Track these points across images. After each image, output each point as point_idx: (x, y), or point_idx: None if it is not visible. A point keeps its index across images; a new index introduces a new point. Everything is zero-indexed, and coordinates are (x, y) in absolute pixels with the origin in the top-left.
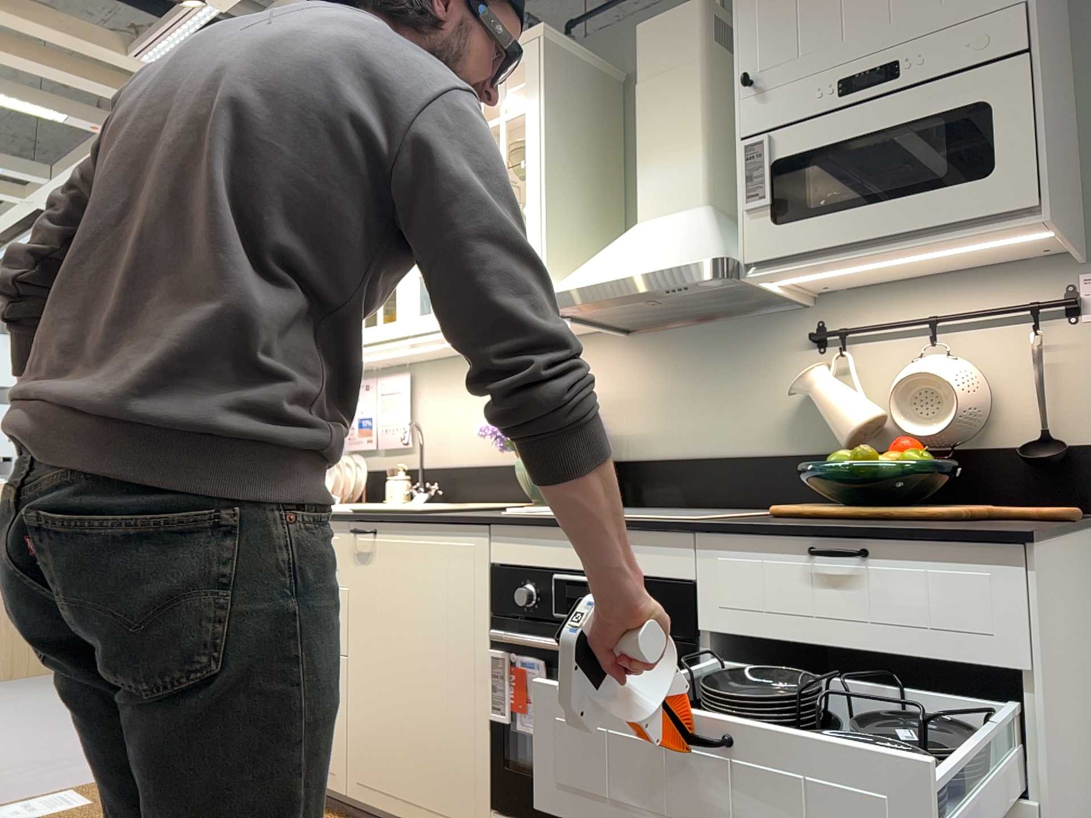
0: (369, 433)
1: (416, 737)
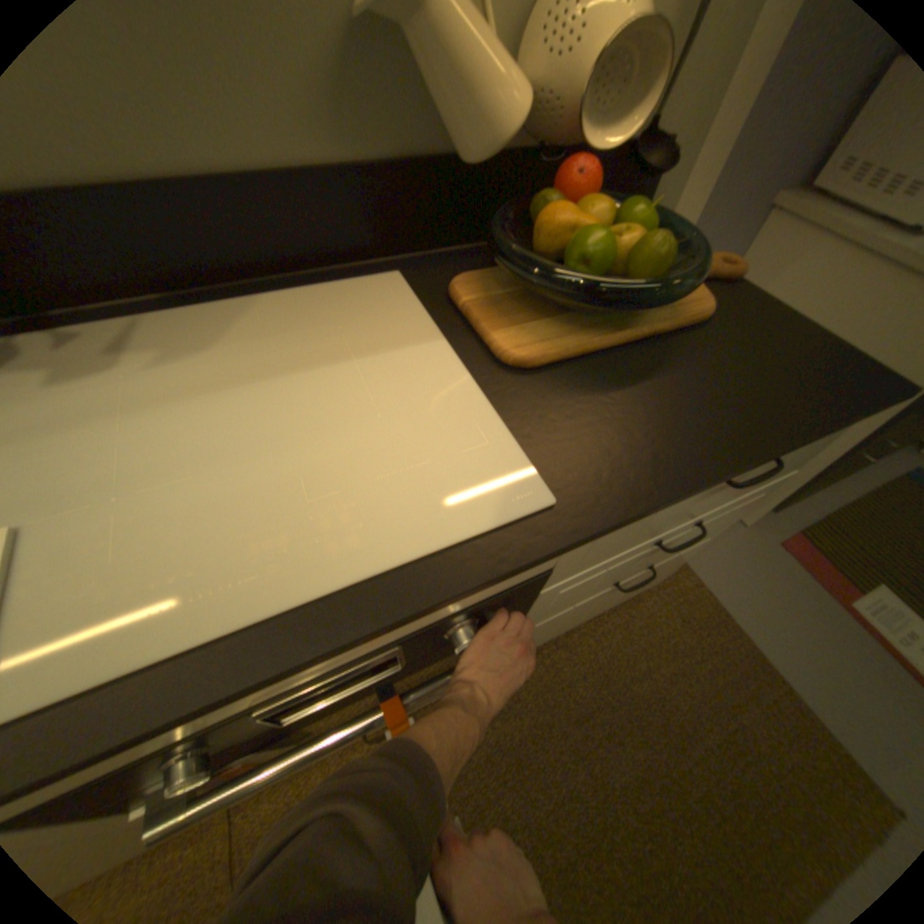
0: None
1: None
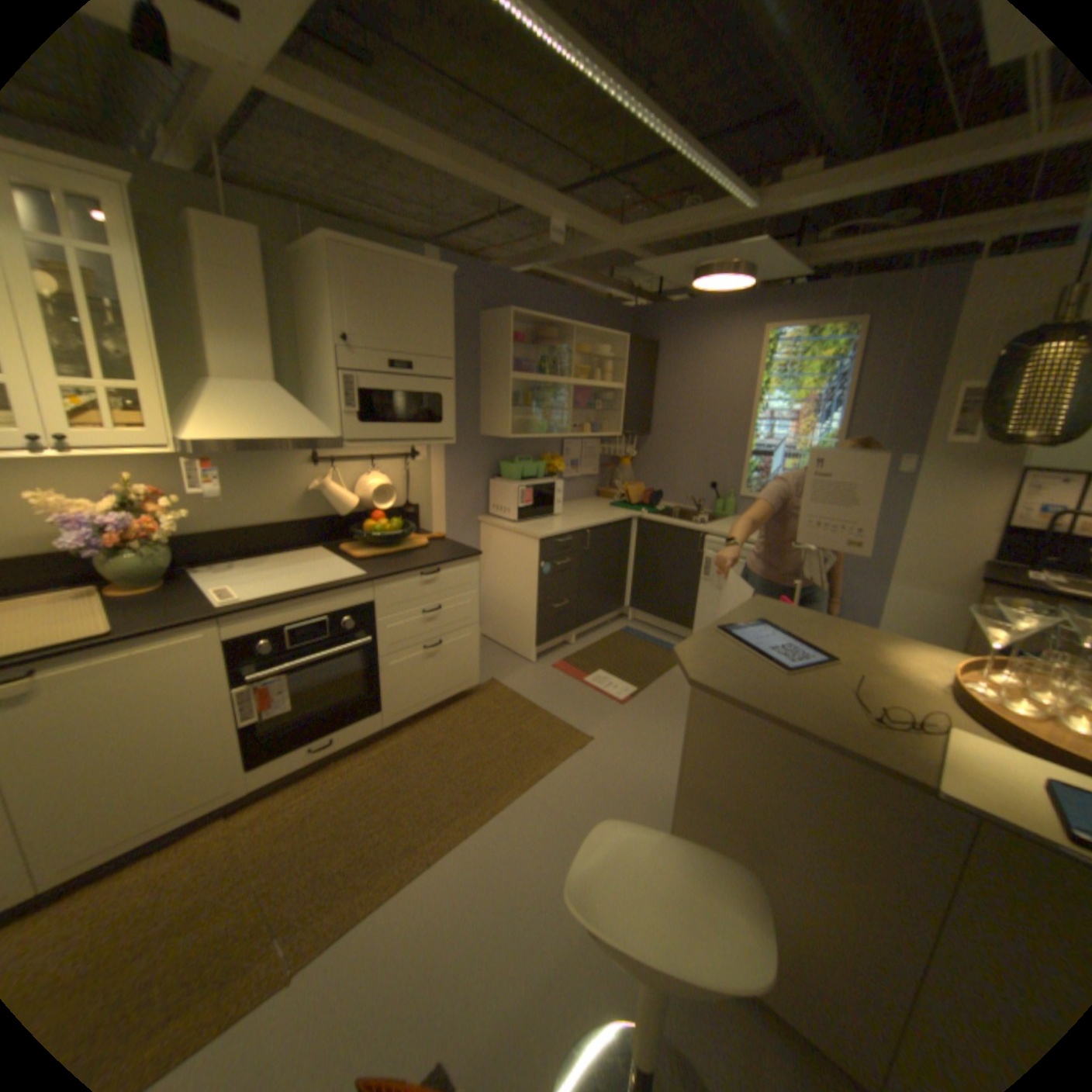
0: None
1: (151, 785)
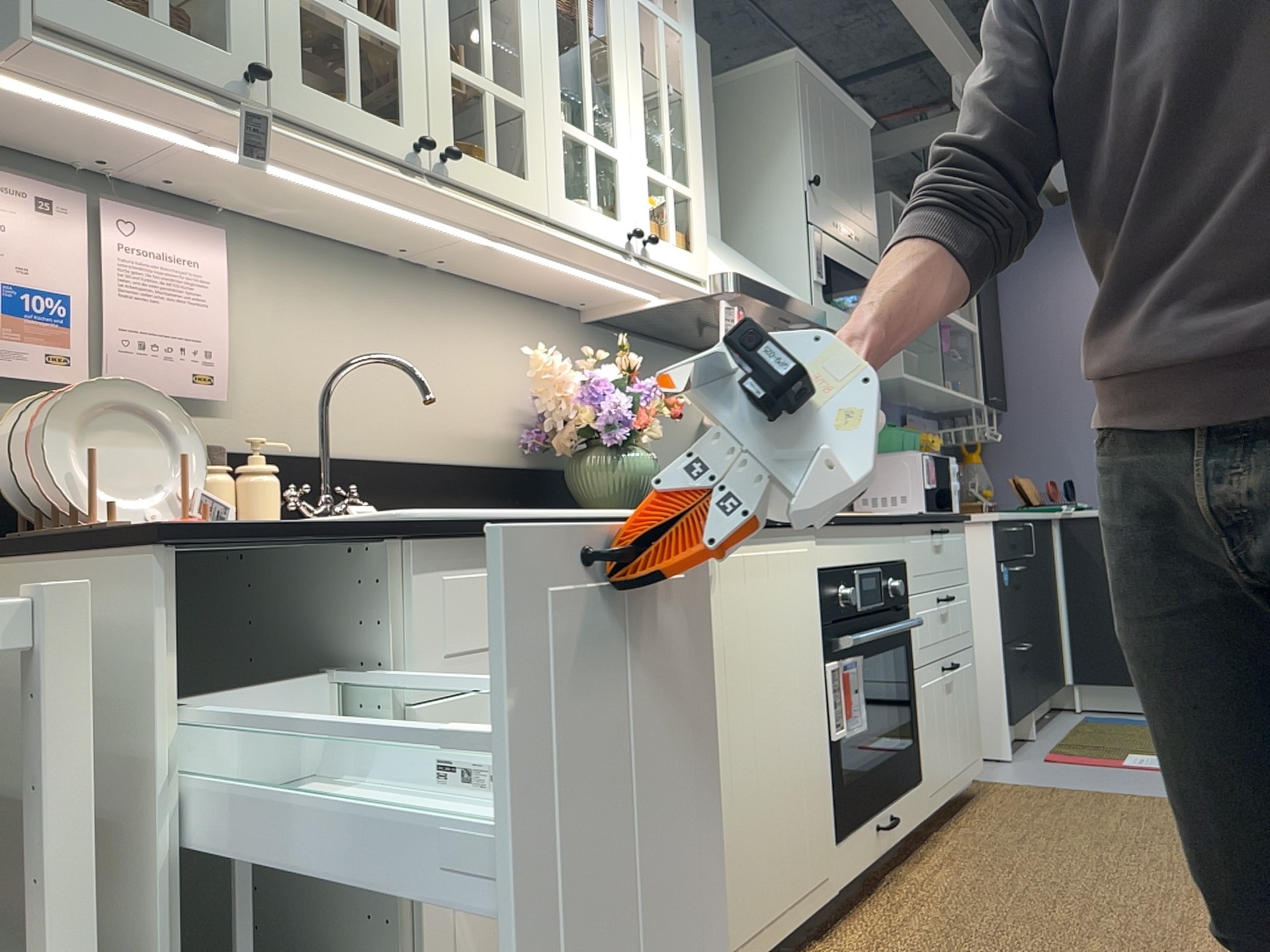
0: (64, 339)
1: (776, 820)
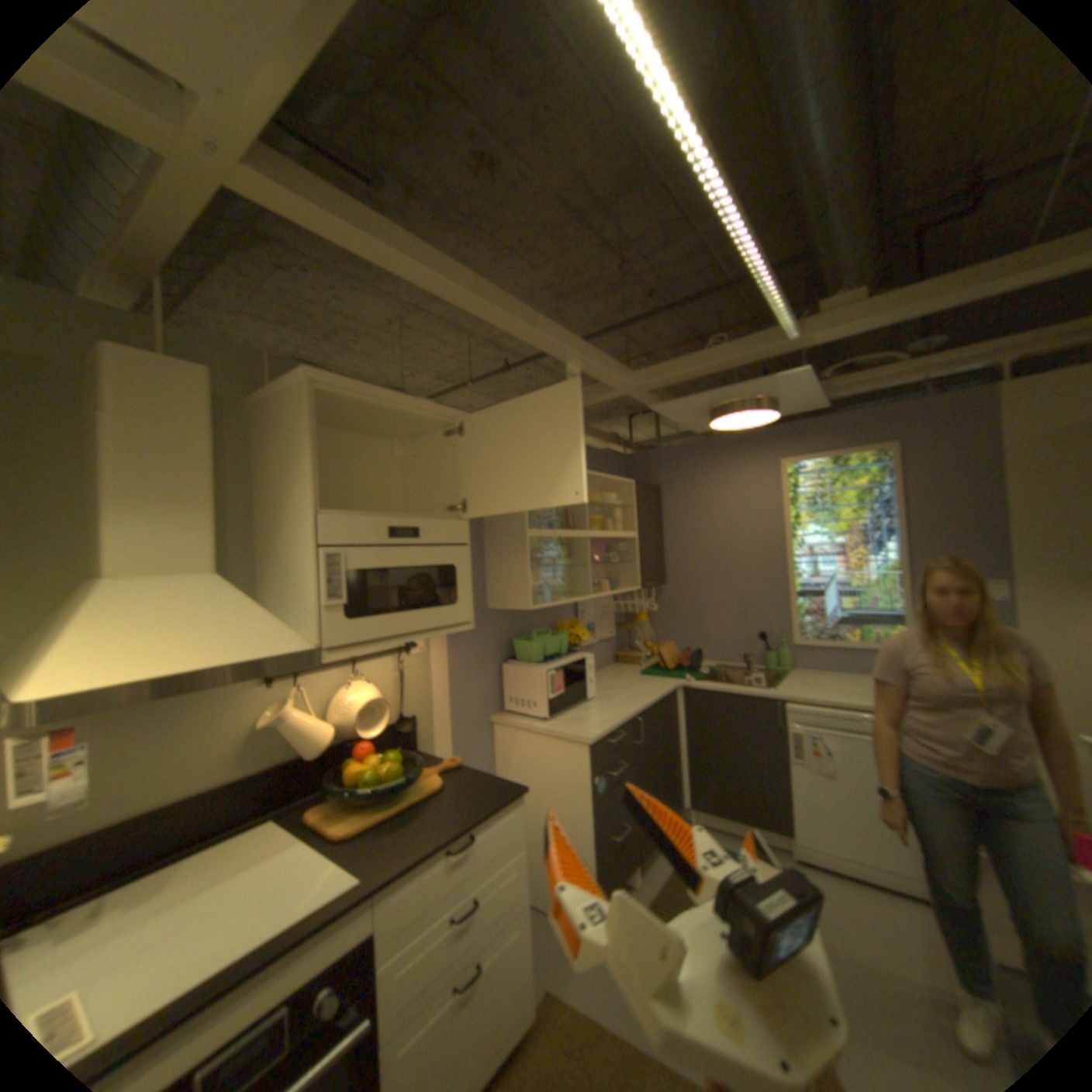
0: None
1: None
